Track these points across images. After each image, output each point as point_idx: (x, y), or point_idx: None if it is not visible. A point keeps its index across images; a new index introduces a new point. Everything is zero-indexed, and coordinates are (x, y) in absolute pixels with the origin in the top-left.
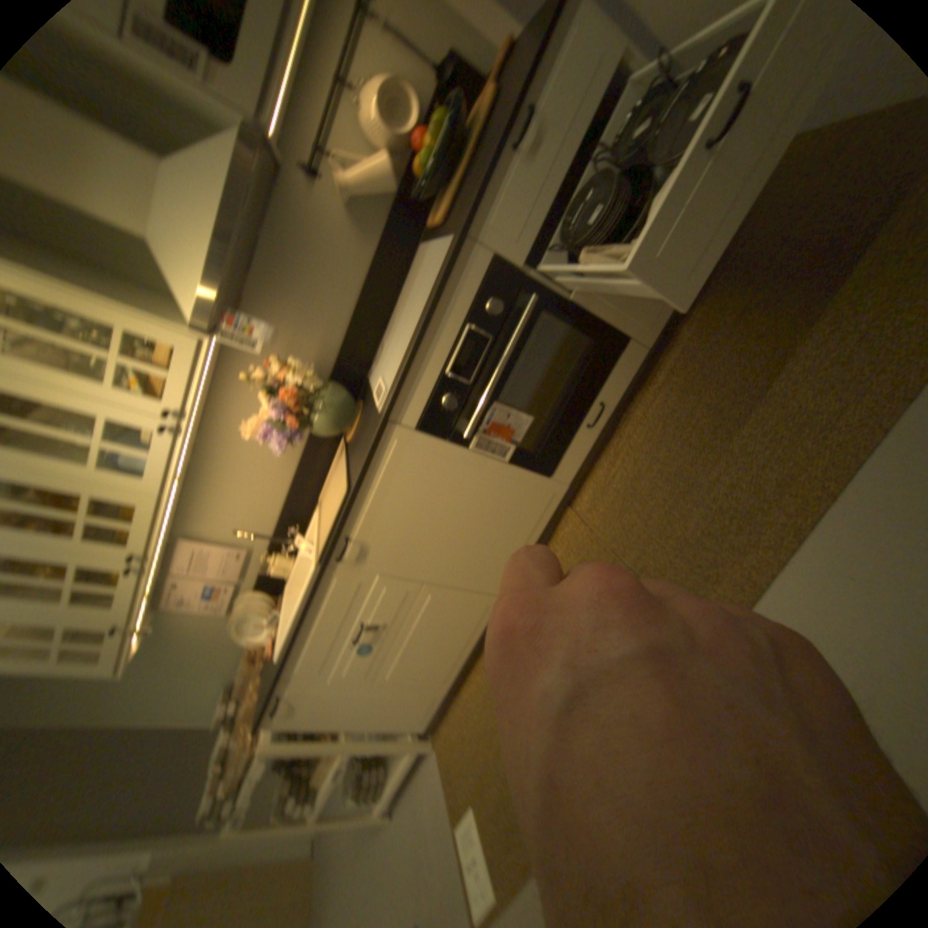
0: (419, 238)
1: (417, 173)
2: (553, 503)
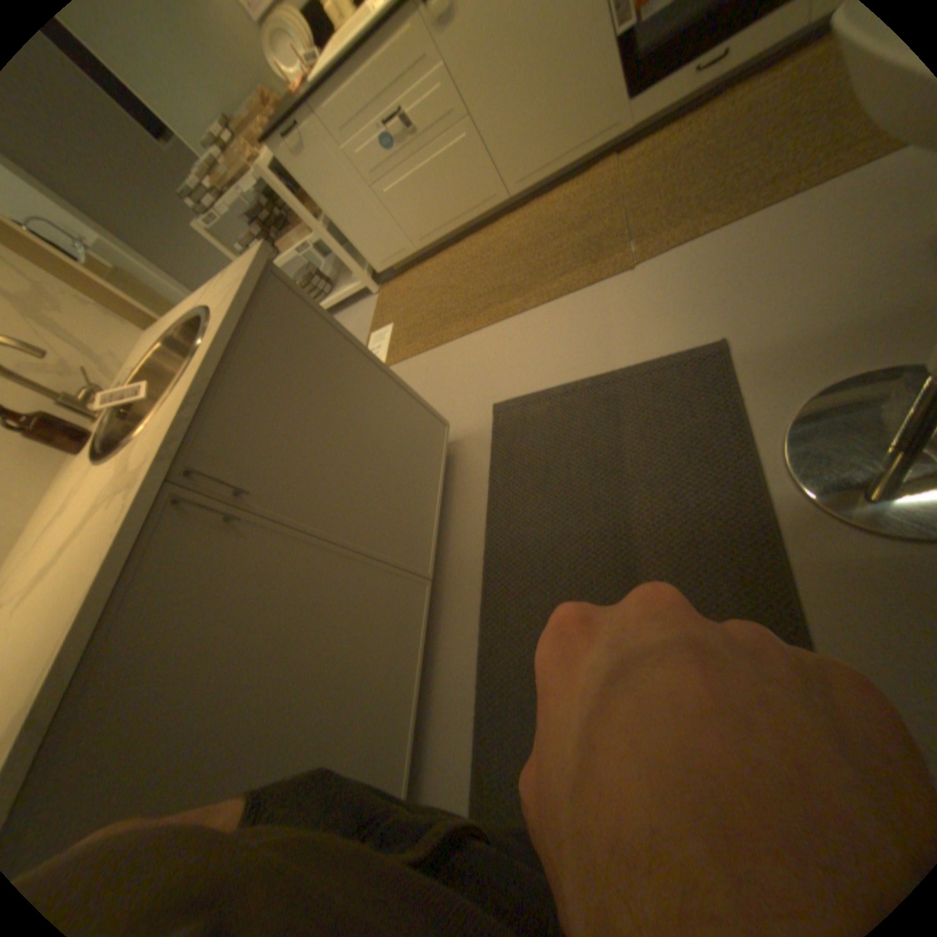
0: None
1: None
2: (609, 132)
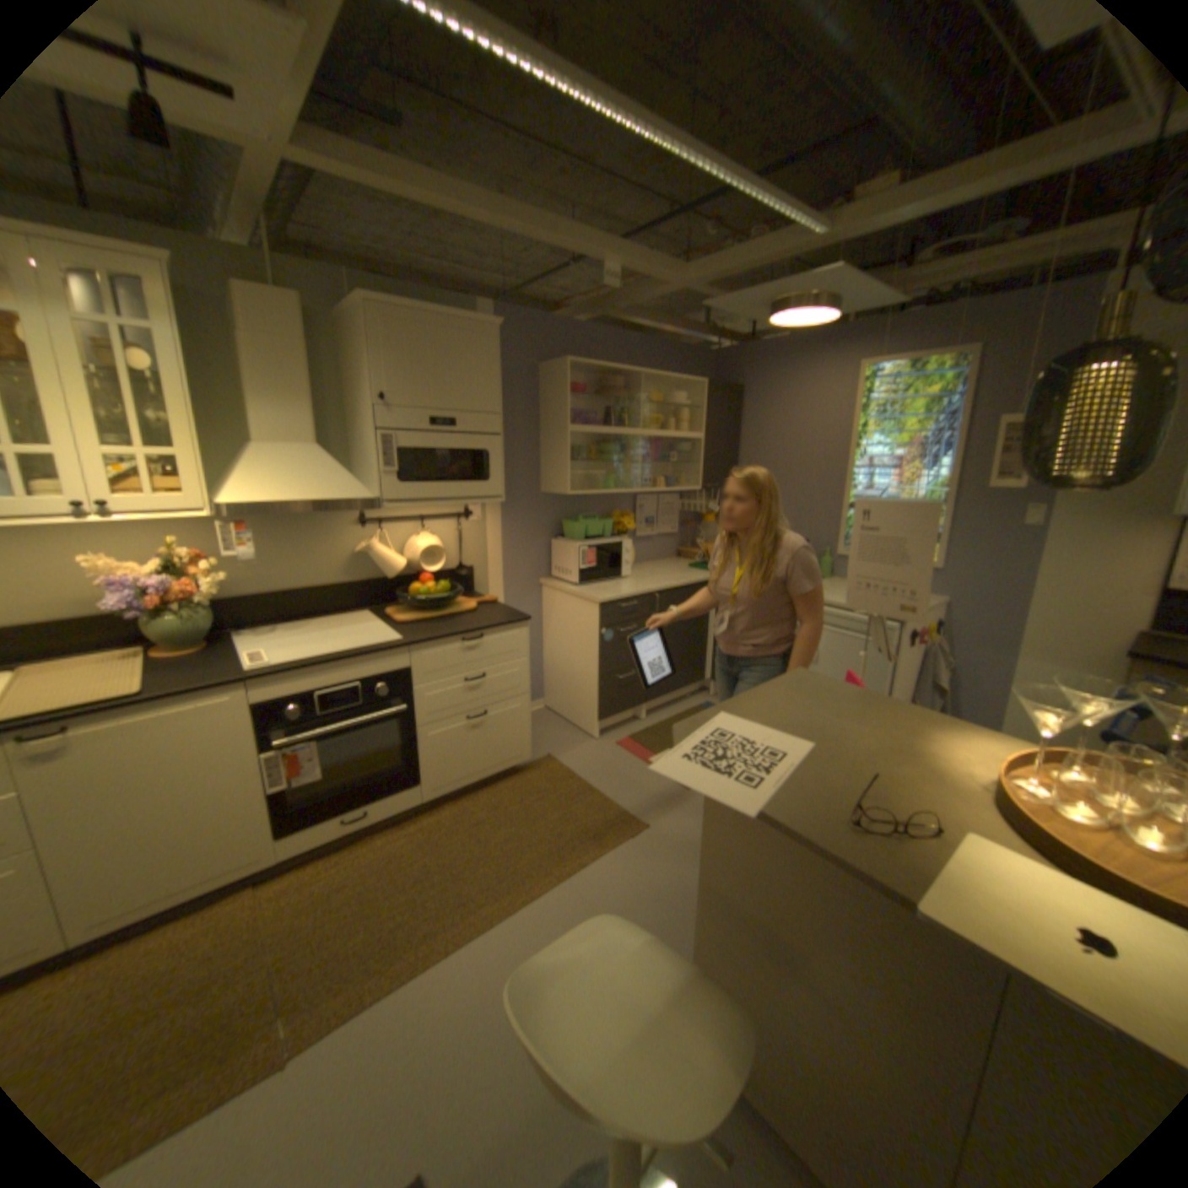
0: (367, 606)
1: (409, 589)
2: (244, 871)
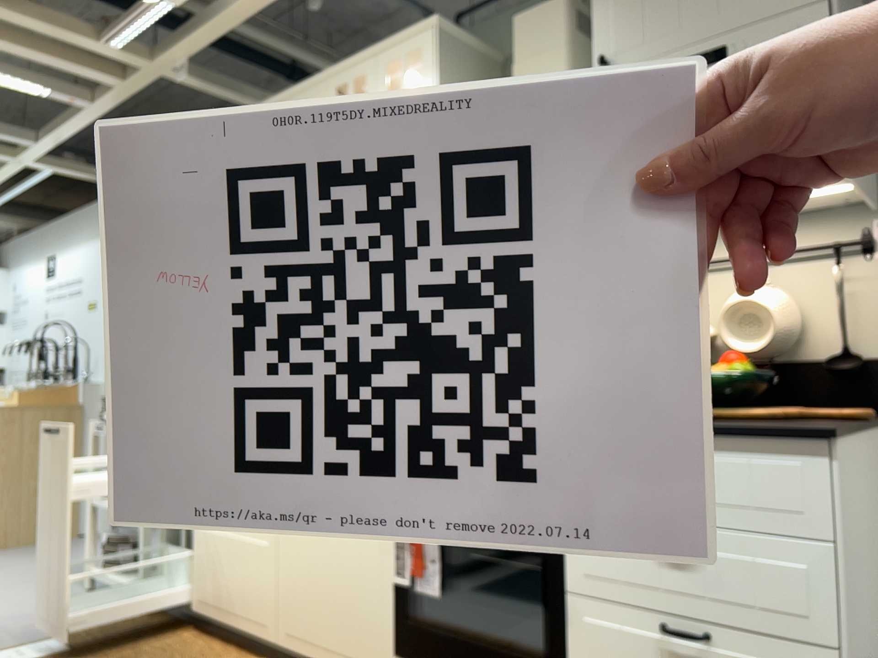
0: None
1: None
2: None
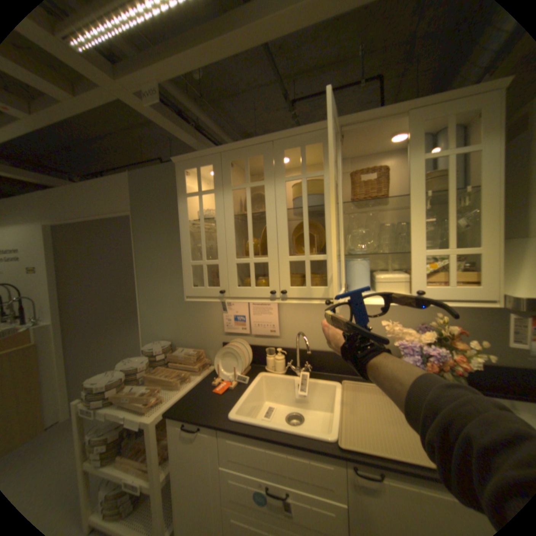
0: None
1: None
2: None
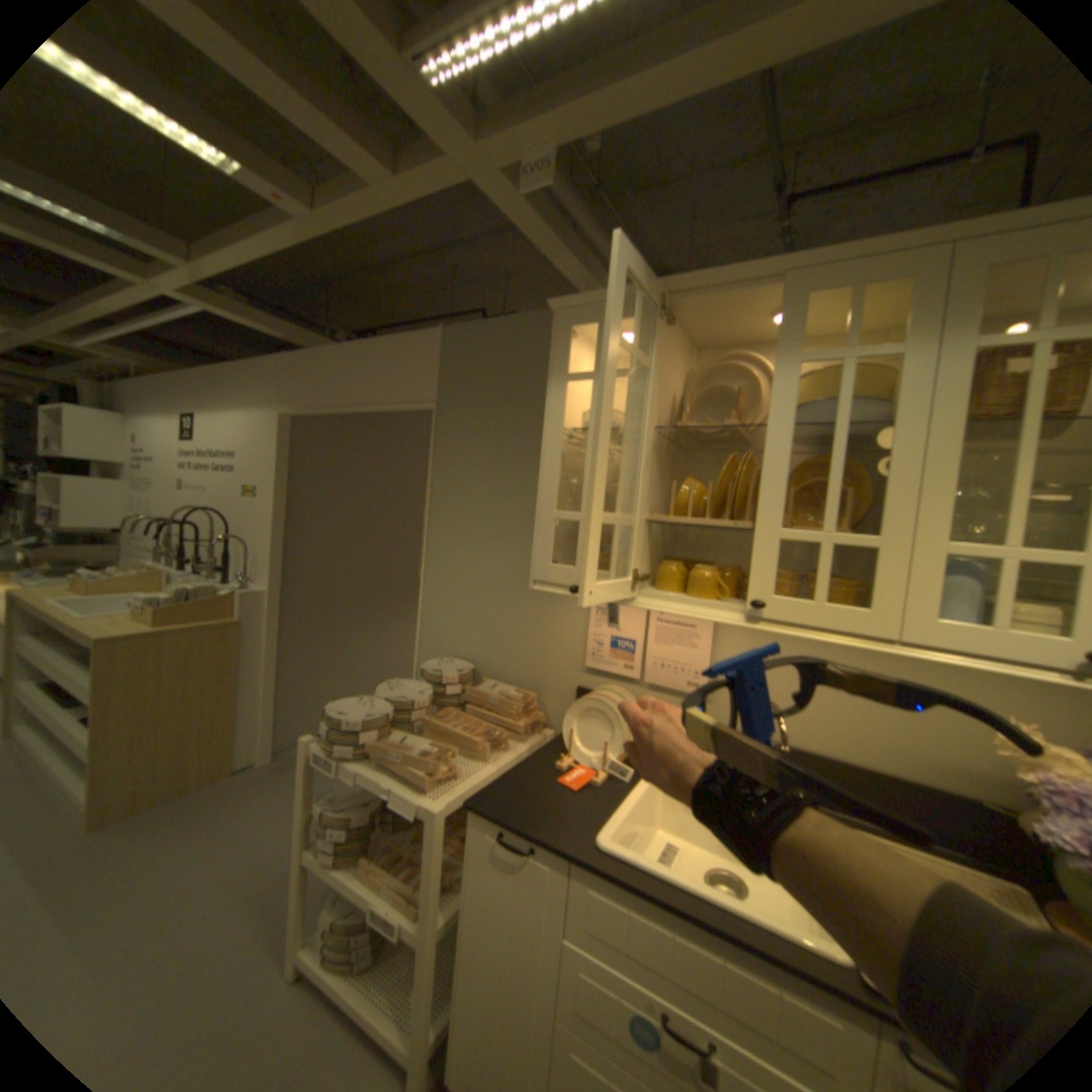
0: None
1: None
2: None
